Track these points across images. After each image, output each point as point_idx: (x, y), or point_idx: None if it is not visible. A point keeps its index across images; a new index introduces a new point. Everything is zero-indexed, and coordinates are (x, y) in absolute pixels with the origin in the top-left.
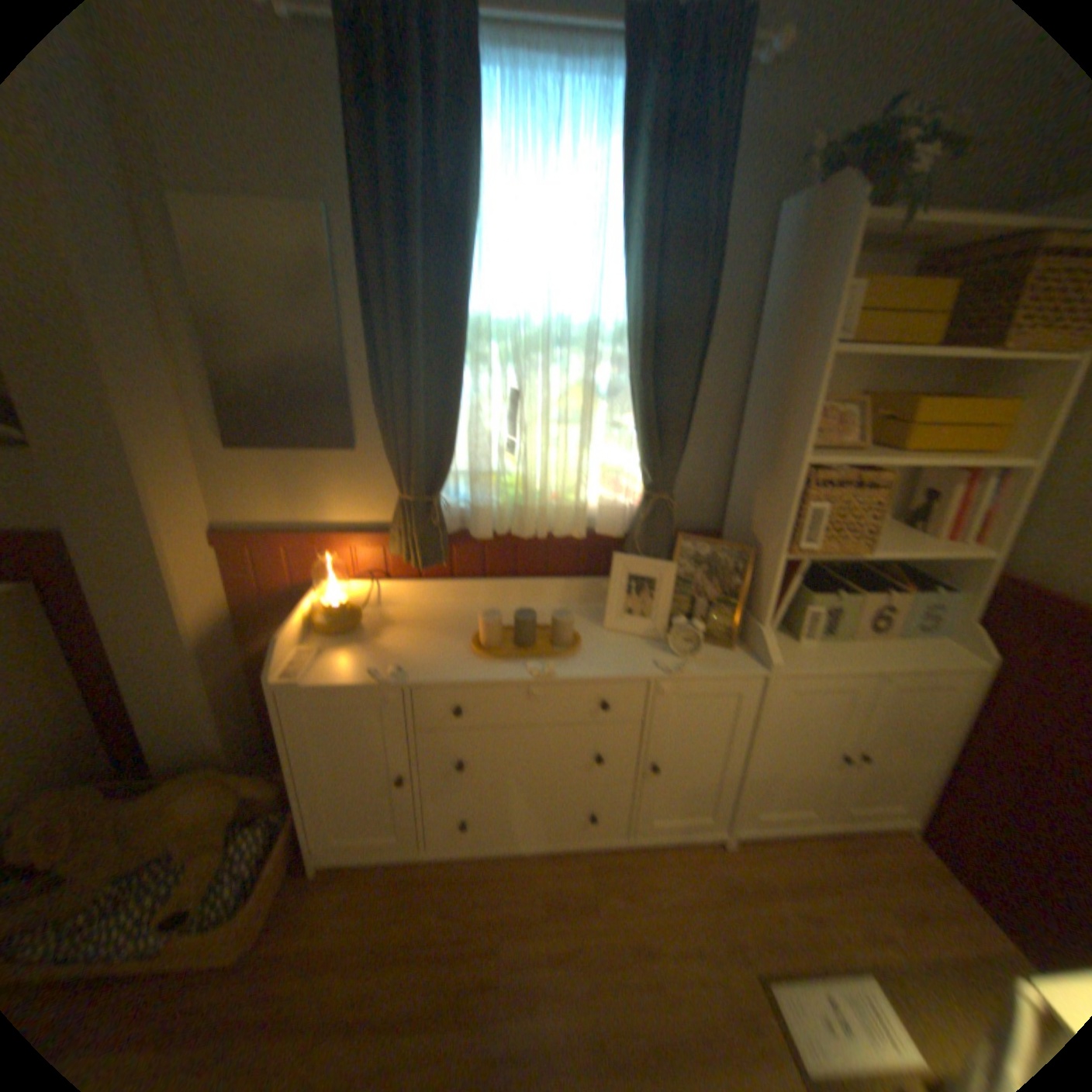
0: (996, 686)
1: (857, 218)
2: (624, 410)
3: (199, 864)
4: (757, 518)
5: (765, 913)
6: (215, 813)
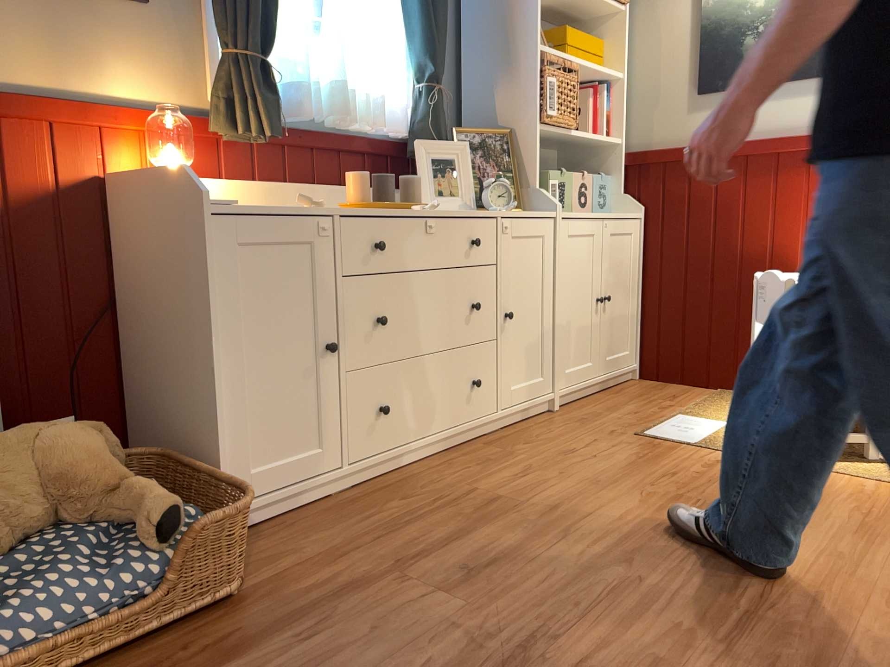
0: (645, 227)
1: None
2: (392, 12)
3: (125, 489)
4: (500, 111)
5: (604, 419)
6: (99, 443)
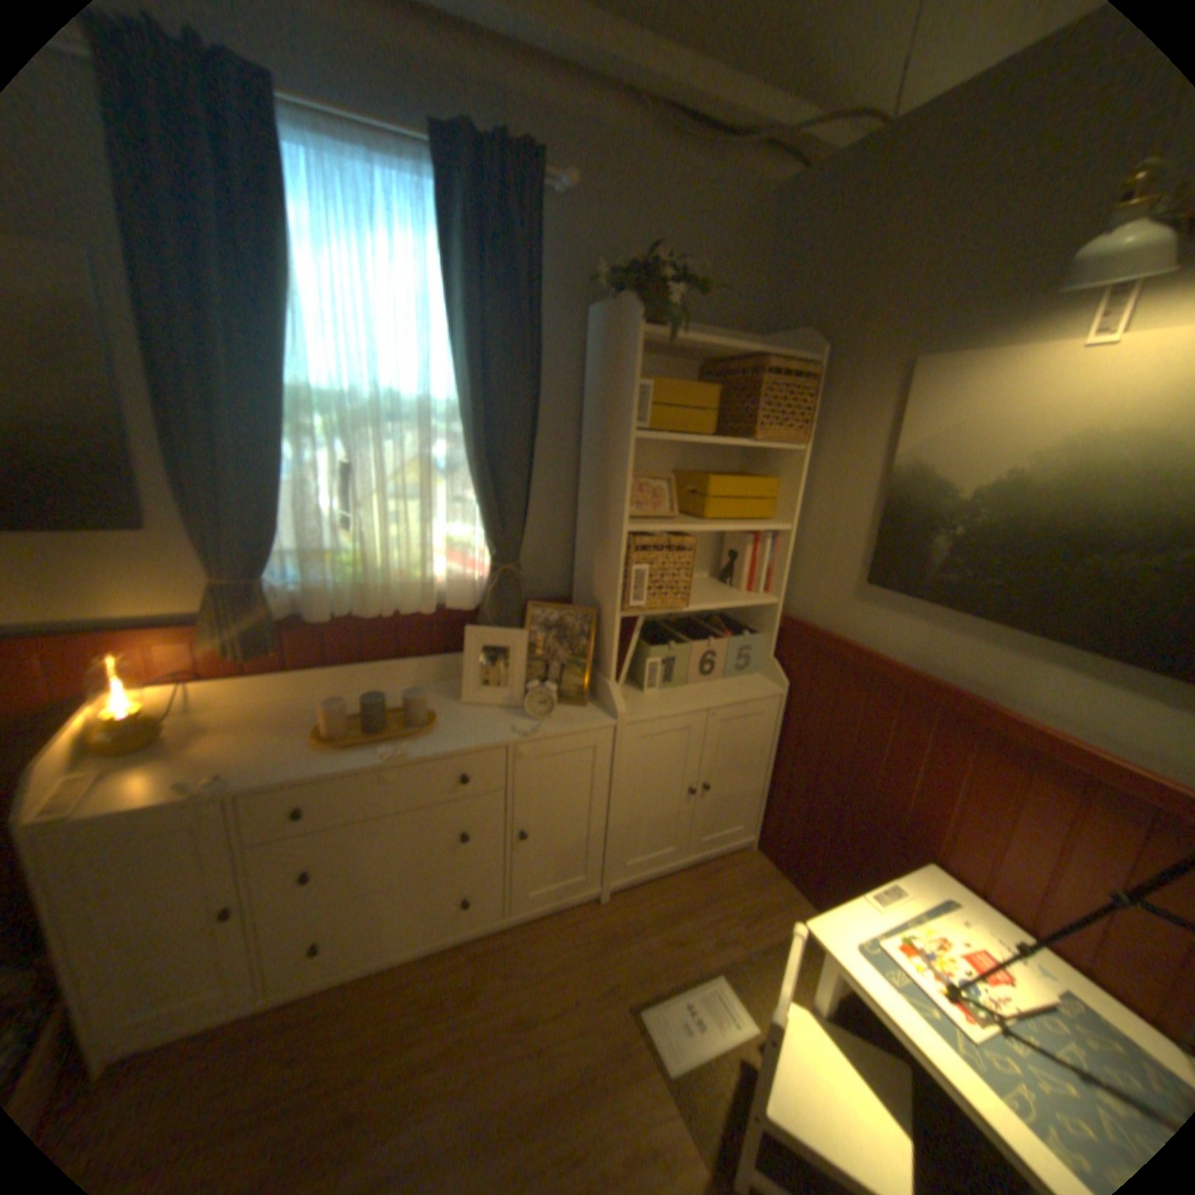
0: (788, 706)
1: (636, 332)
2: (462, 485)
3: None
4: (594, 582)
5: (634, 951)
6: None
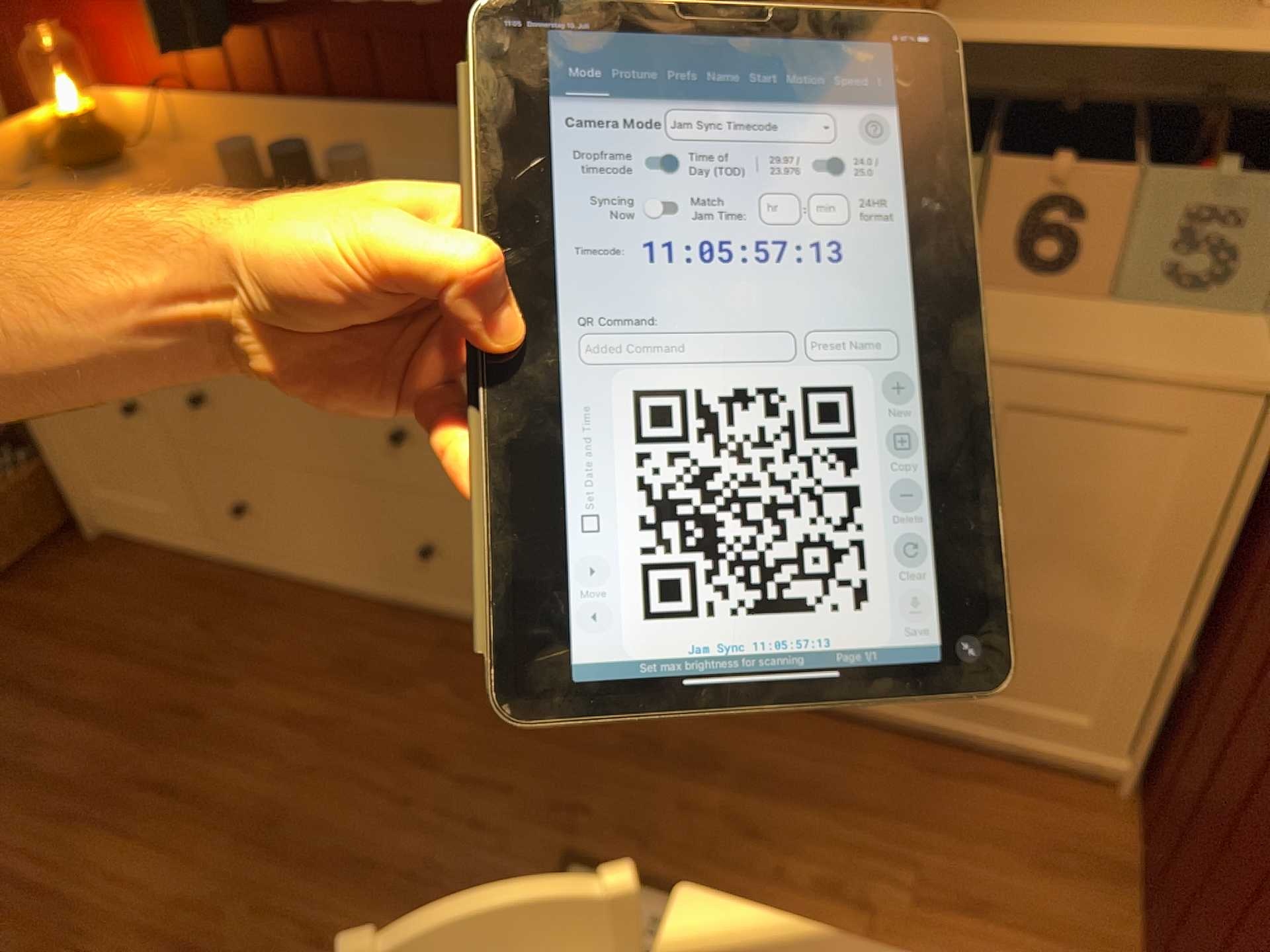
0: None
1: None
2: None
3: None
4: None
5: (670, 783)
6: None
